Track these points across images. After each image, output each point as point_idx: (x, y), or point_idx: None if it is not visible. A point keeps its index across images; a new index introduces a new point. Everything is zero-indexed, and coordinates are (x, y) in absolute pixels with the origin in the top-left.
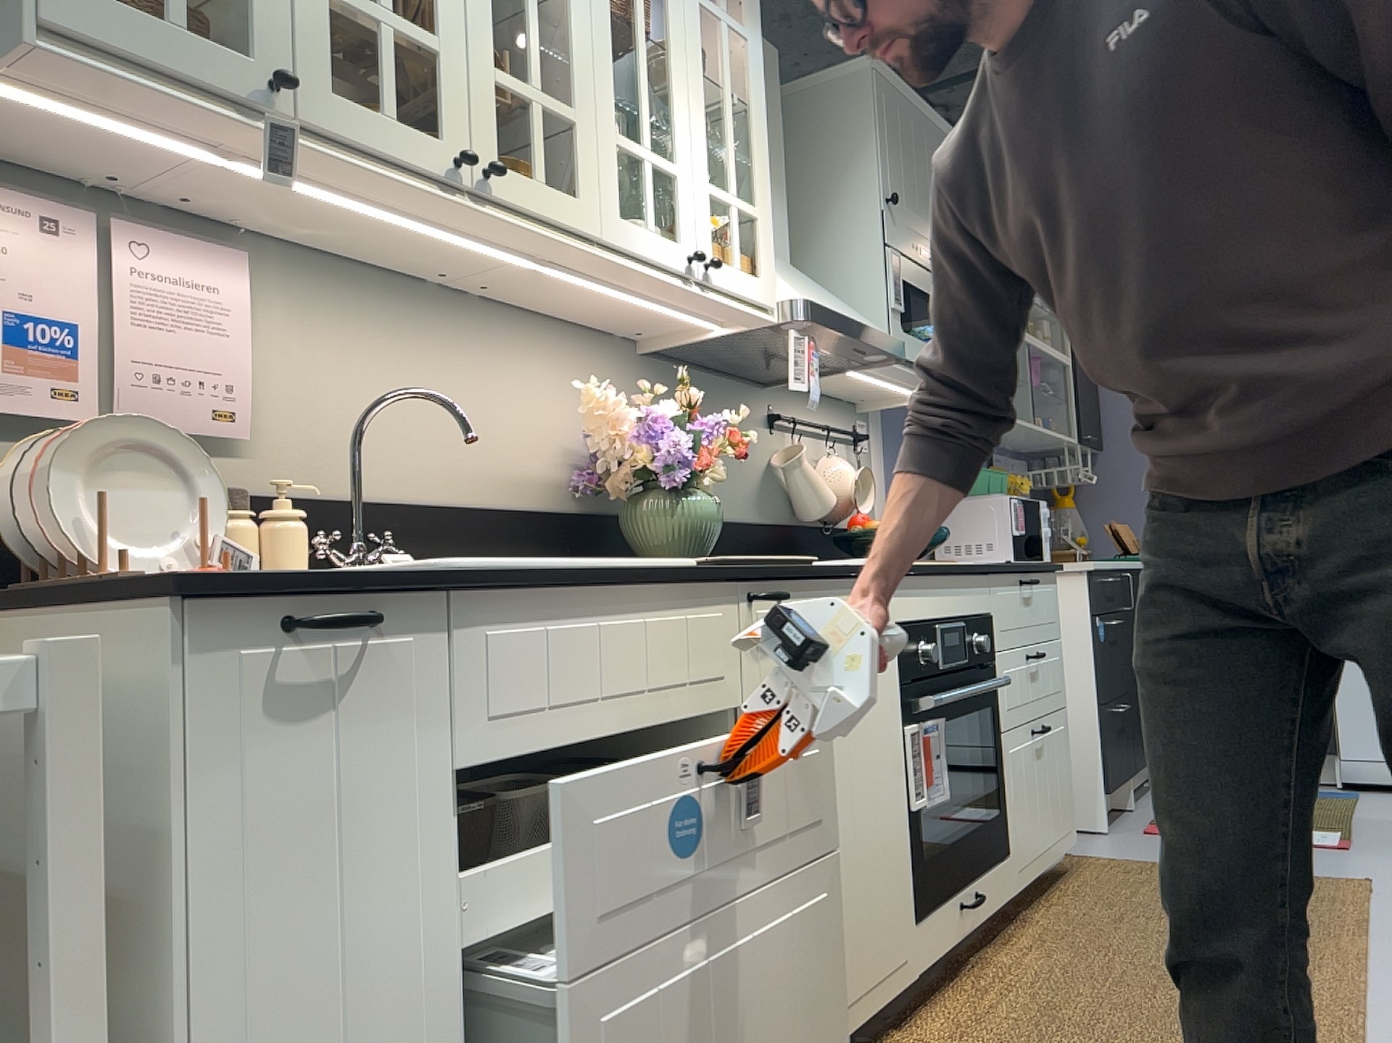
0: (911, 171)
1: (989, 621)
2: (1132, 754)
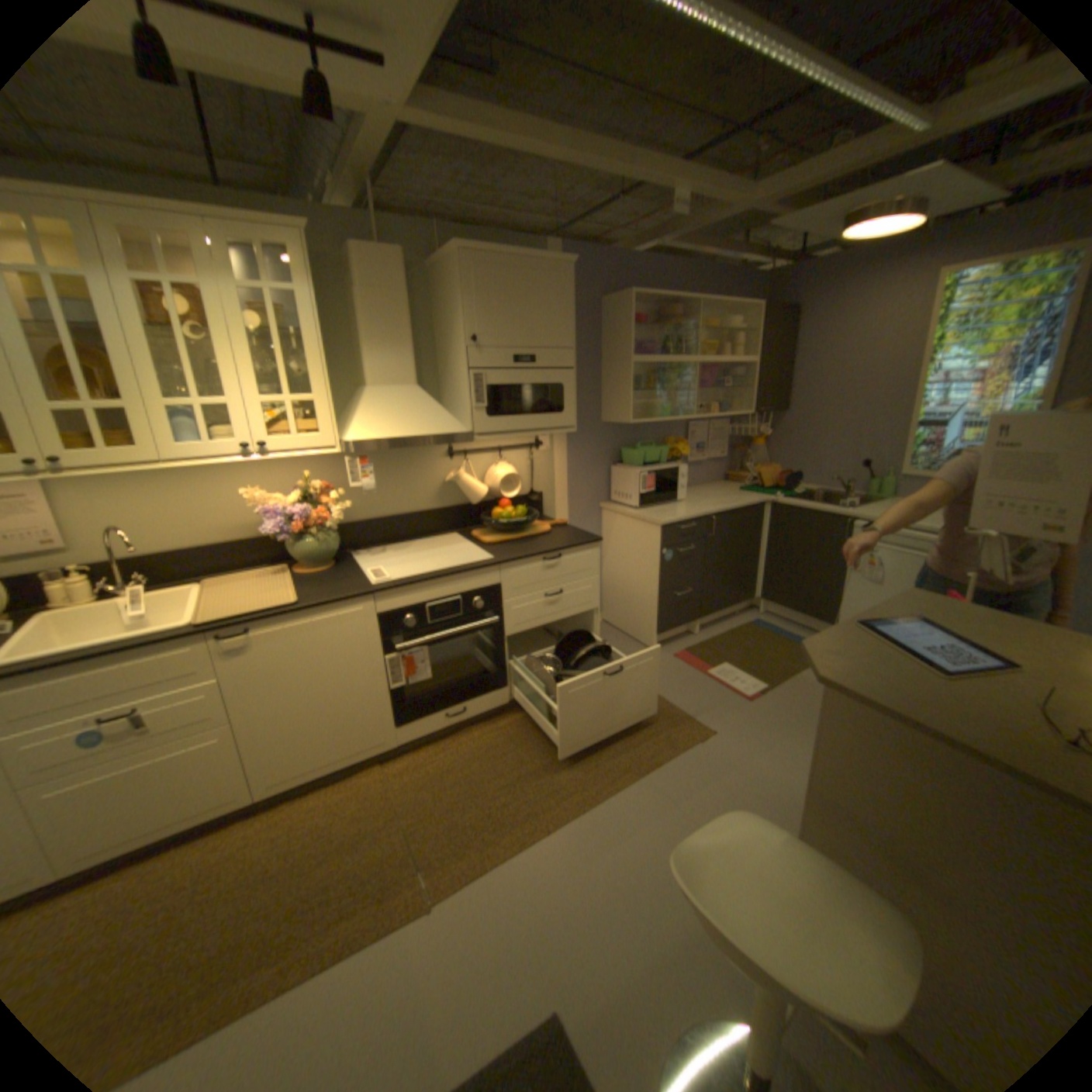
0: (503, 308)
1: (495, 589)
2: (695, 611)
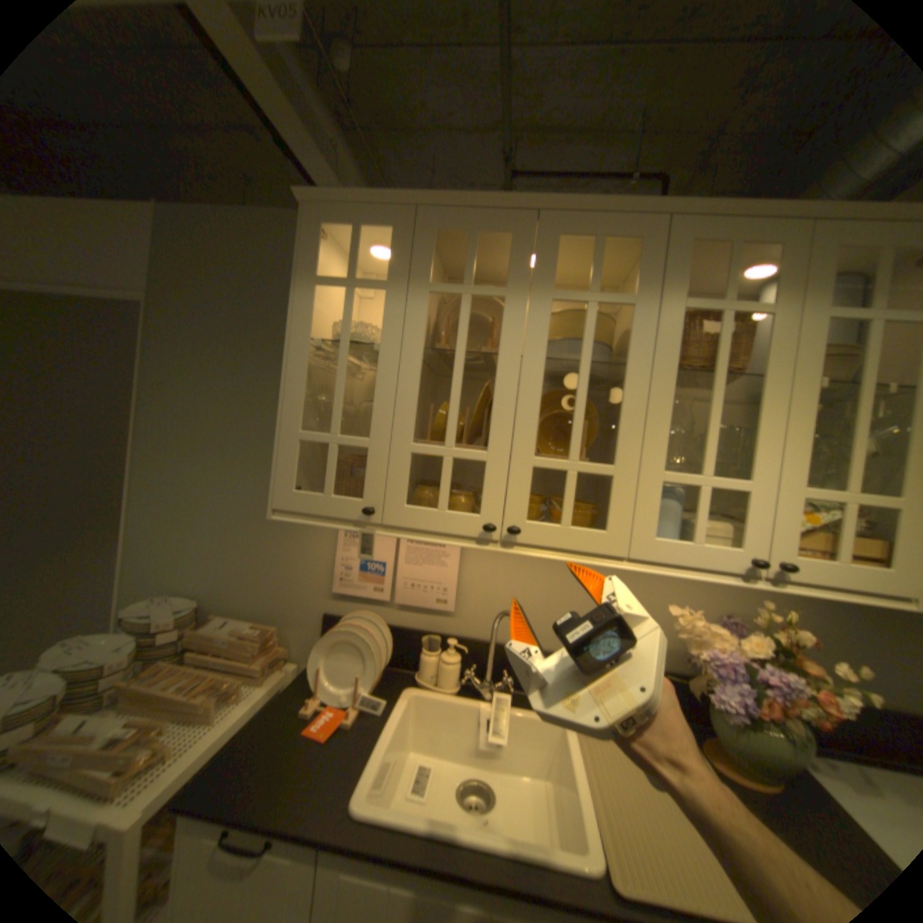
0: None
1: None
2: None
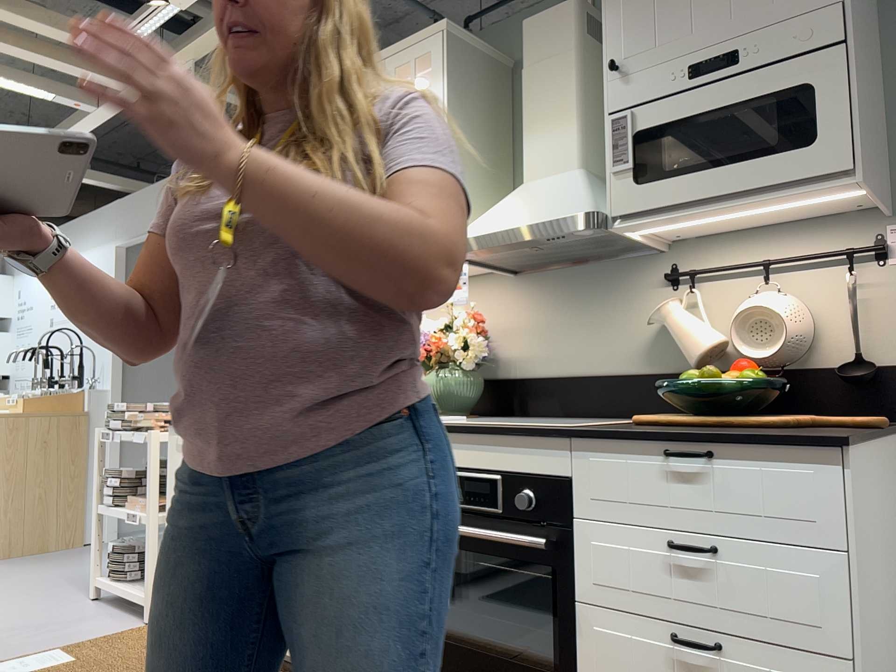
0: None
1: (562, 485)
2: None
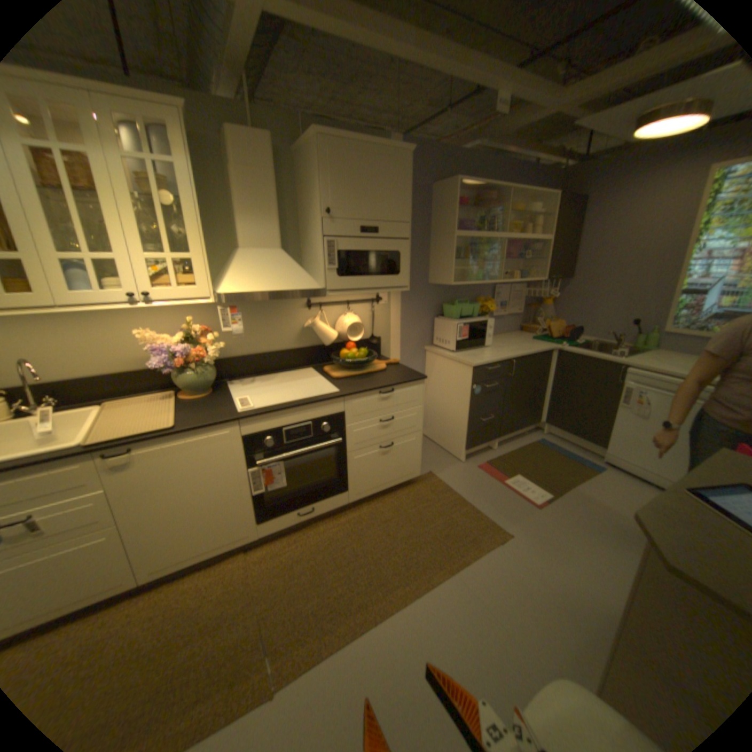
0: (353, 186)
1: (340, 415)
2: (496, 432)
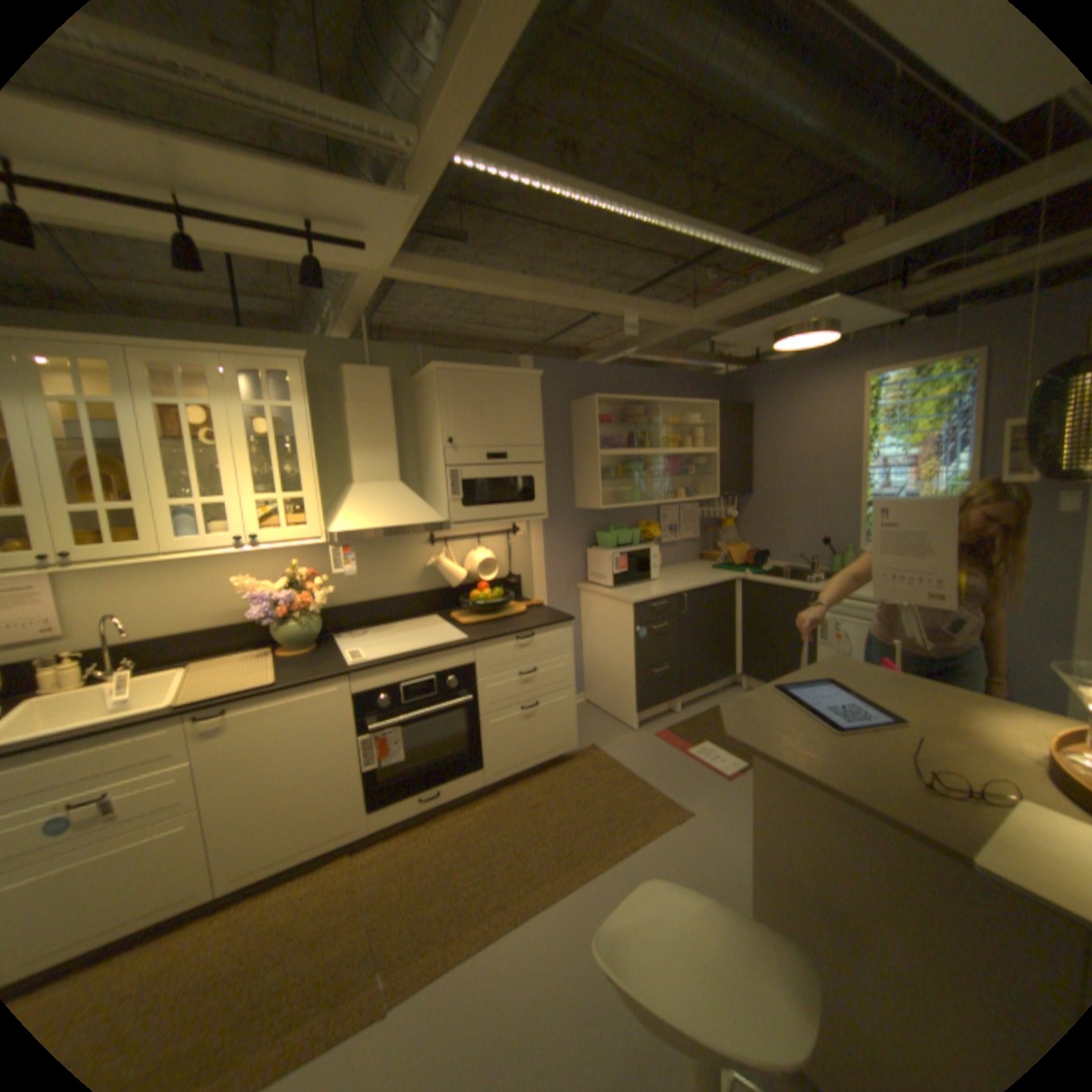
0: (478, 415)
1: (469, 668)
2: (675, 689)
